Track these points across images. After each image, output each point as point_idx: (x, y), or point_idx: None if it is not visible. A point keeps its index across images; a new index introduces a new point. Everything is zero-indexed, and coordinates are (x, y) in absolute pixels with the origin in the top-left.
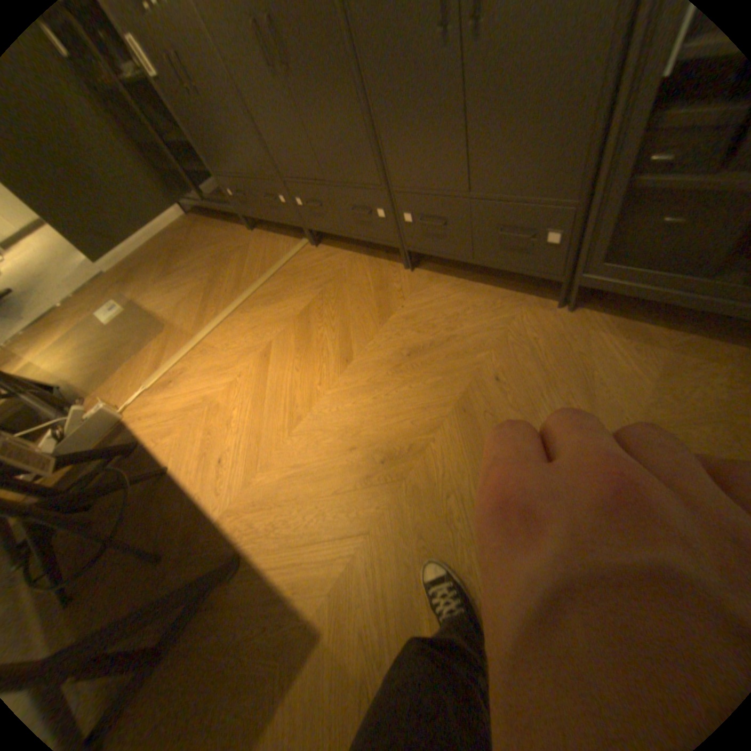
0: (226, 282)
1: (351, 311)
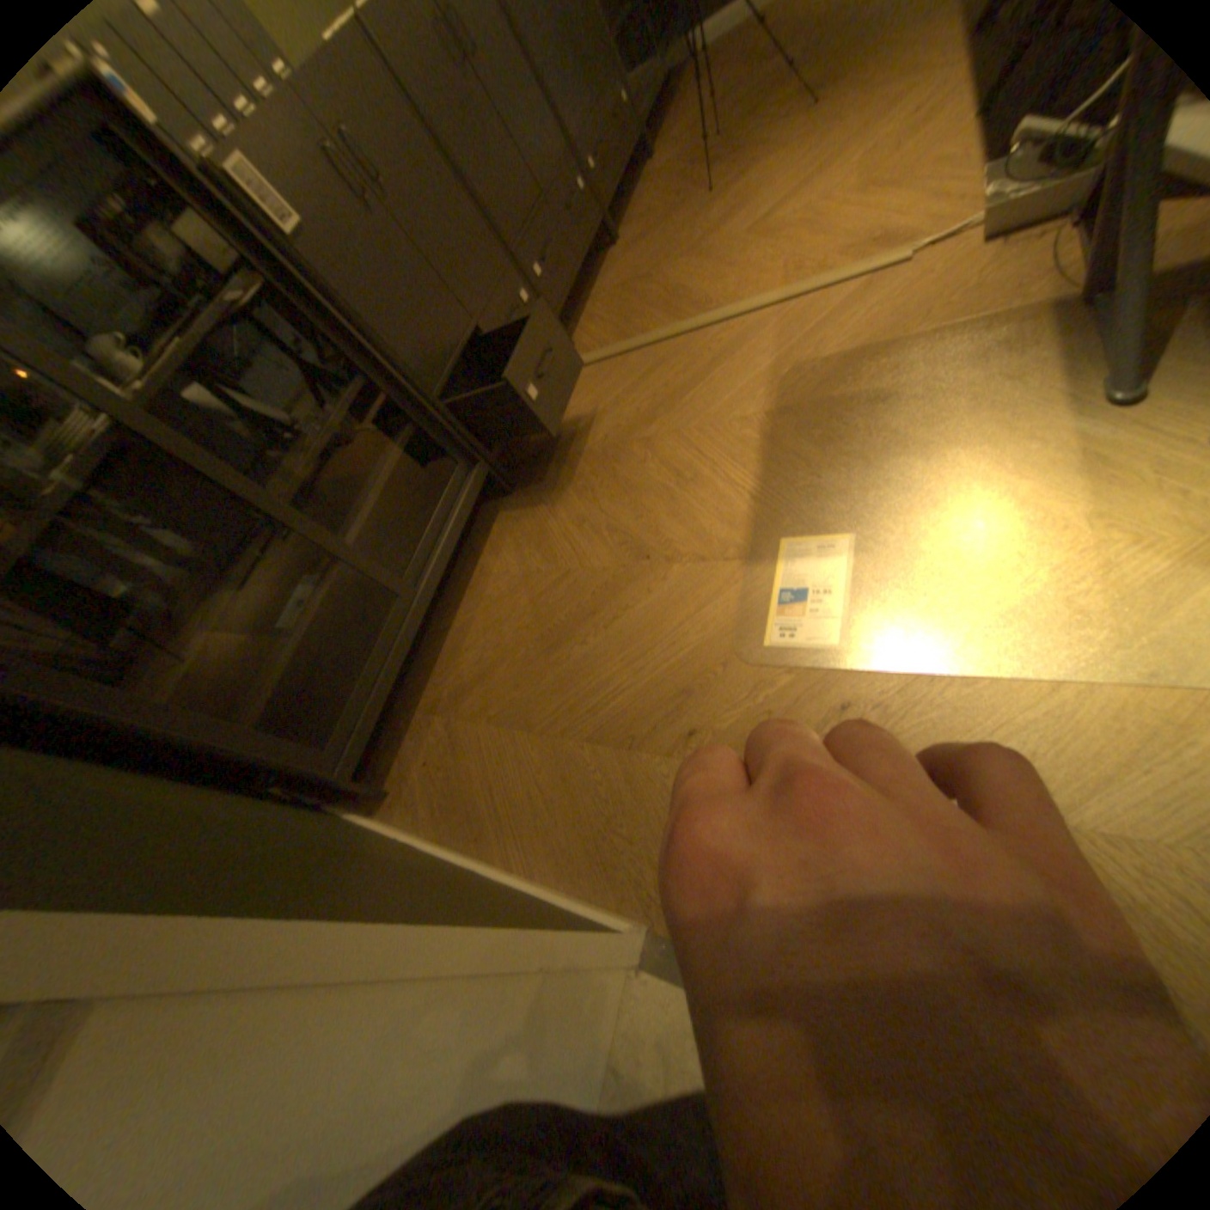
0: (652, 389)
1: (679, 223)
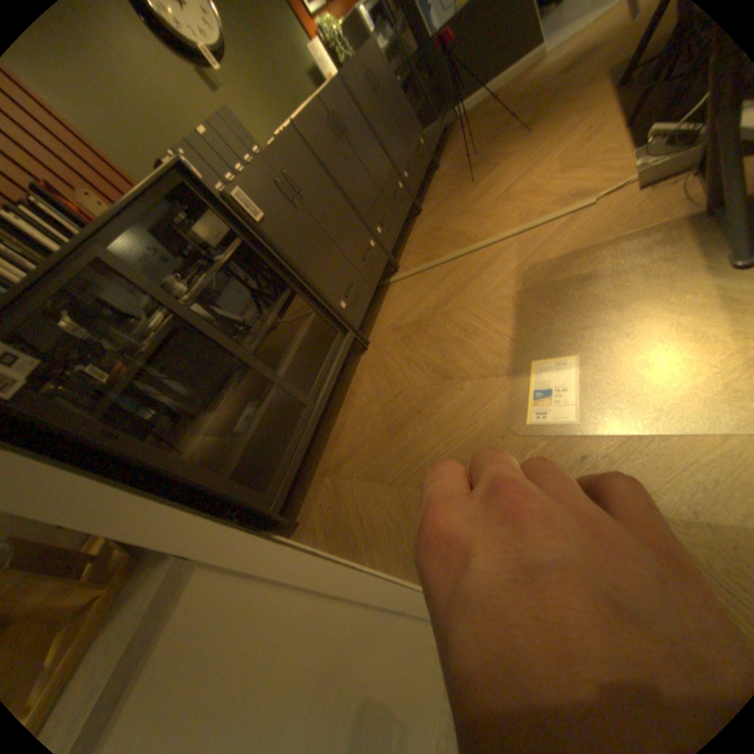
0: (446, 286)
1: (456, 199)
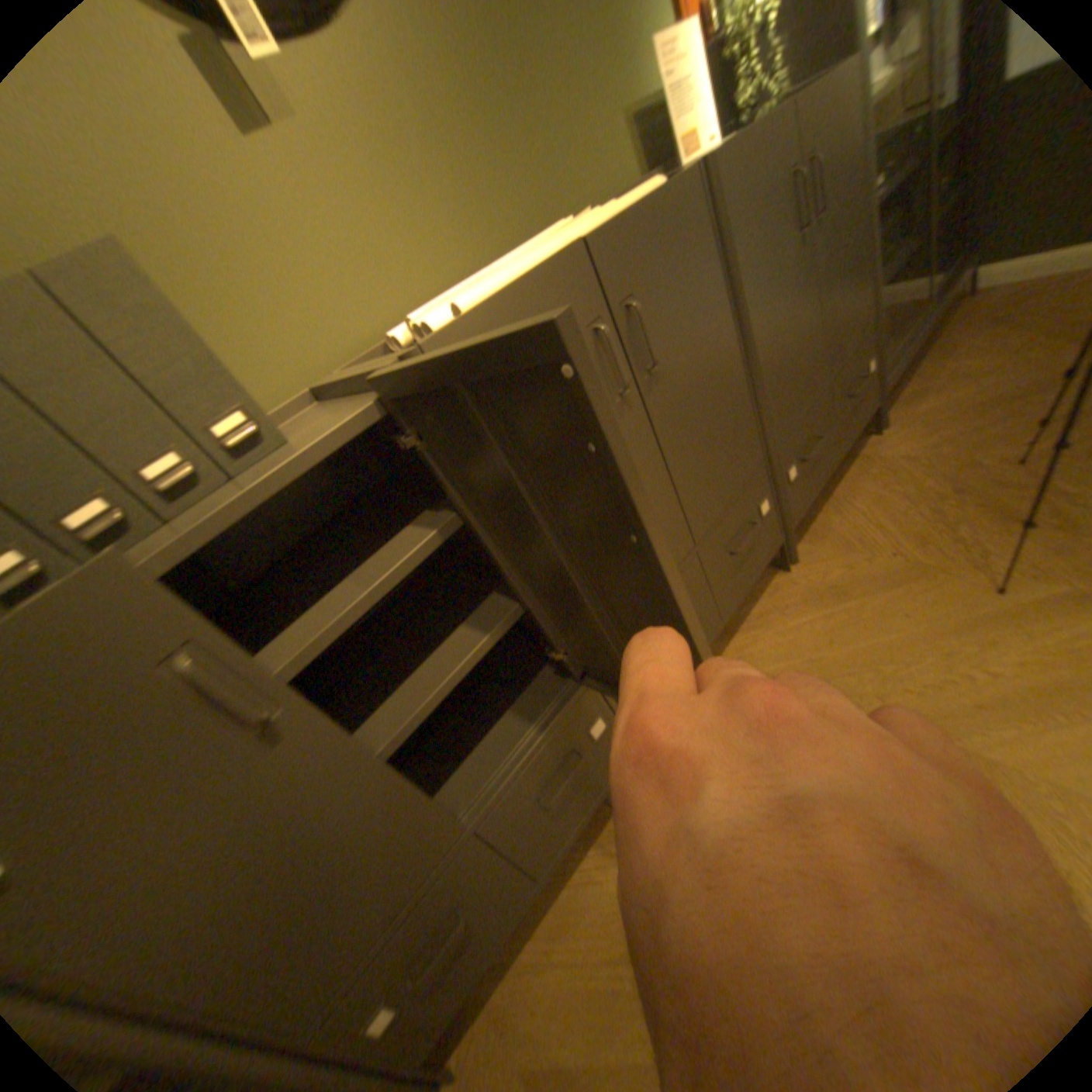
0: None
1: (917, 627)
